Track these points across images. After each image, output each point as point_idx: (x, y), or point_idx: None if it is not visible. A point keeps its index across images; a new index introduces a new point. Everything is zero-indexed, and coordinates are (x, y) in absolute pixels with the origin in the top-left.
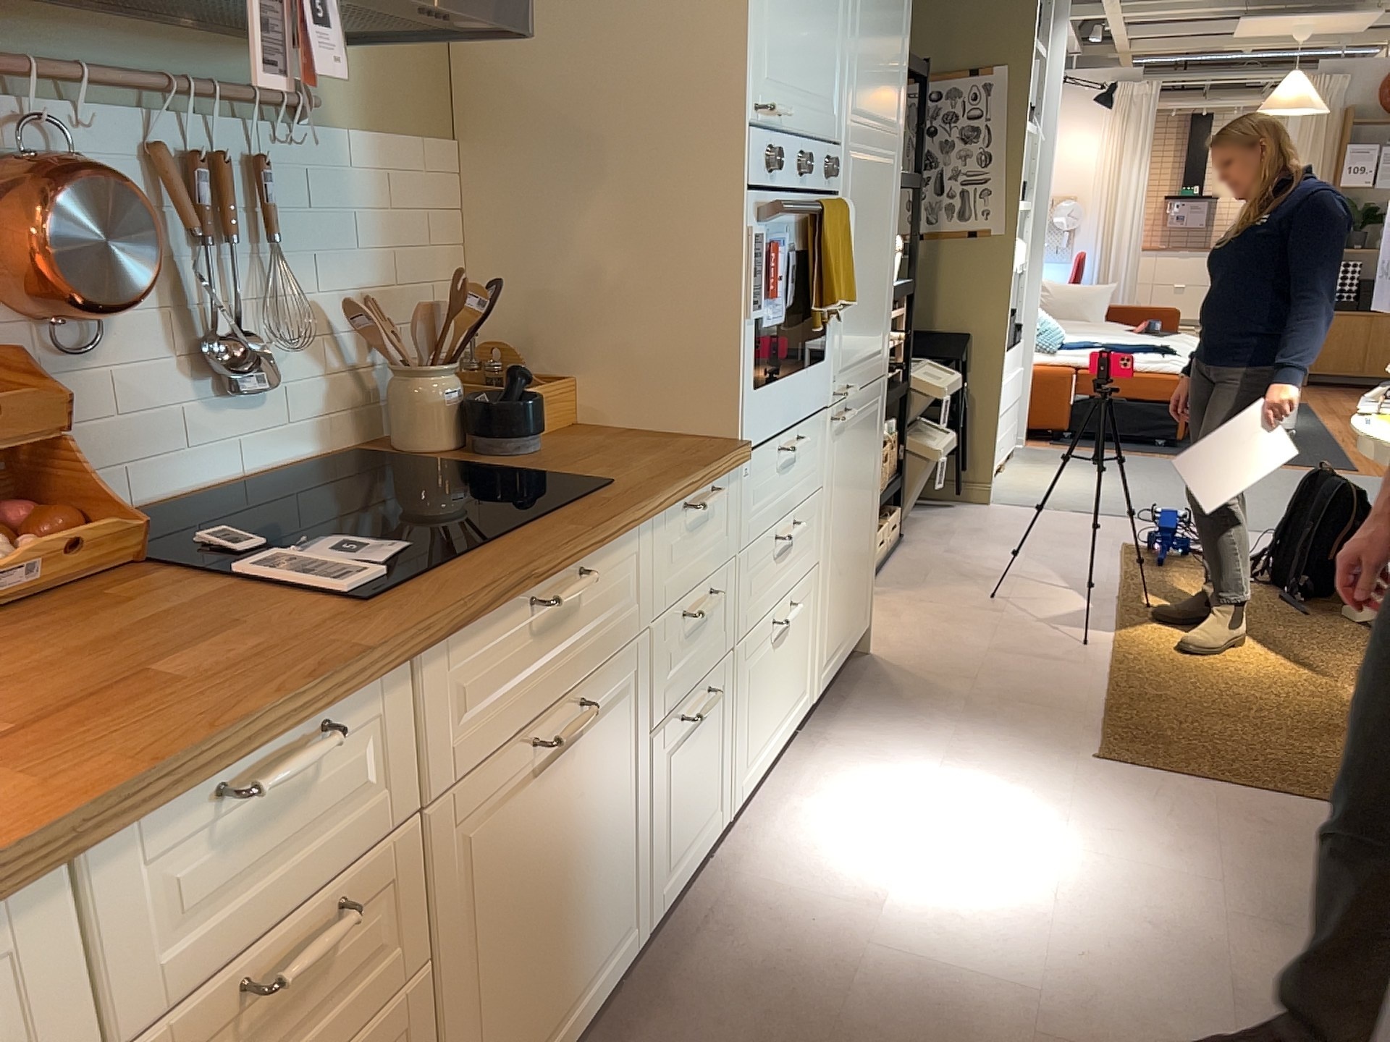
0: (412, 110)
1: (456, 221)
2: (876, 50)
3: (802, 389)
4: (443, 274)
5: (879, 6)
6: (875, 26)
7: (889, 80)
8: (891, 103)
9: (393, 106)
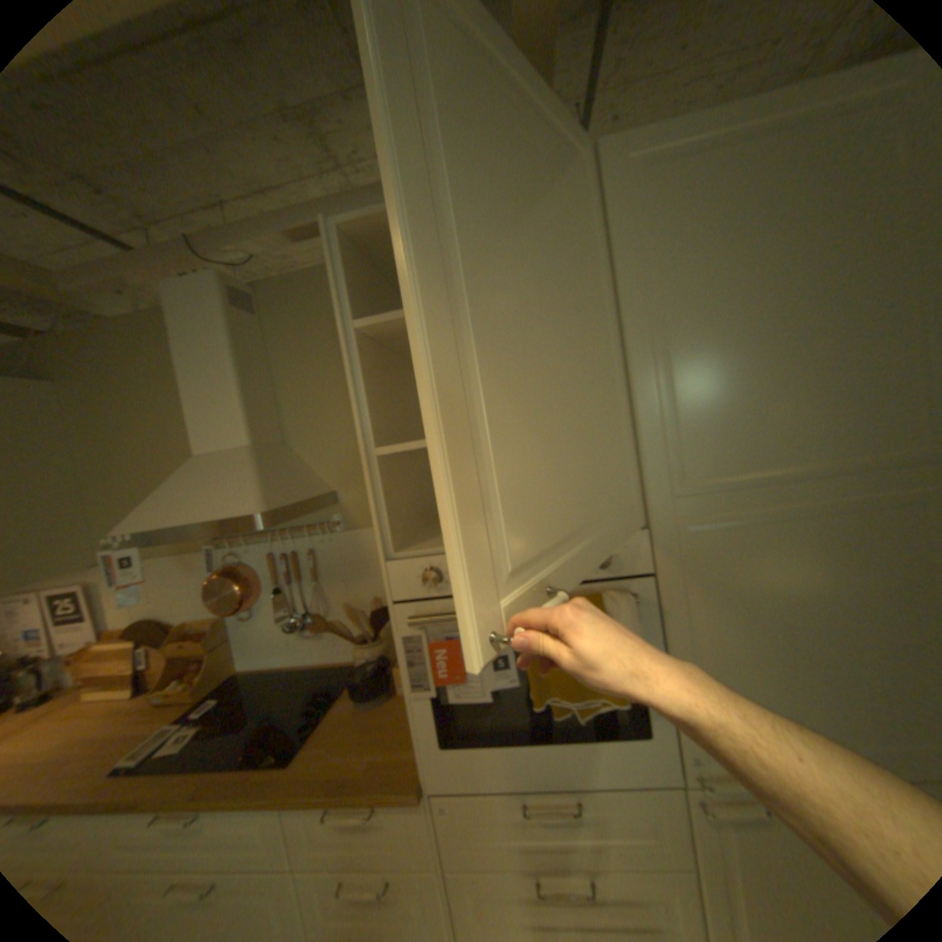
0: None
1: None
2: (756, 396)
3: (571, 762)
4: None
5: (749, 346)
6: (738, 374)
7: (838, 408)
8: (866, 430)
9: None
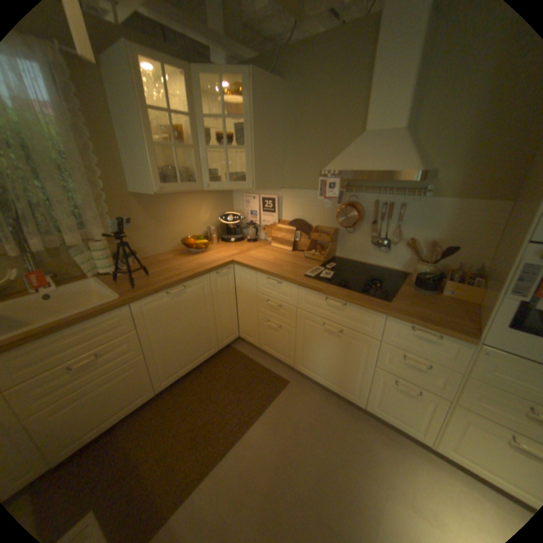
0: (486, 189)
1: (499, 227)
2: None
3: None
4: (480, 242)
5: None
6: None
7: None
8: None
9: (475, 189)
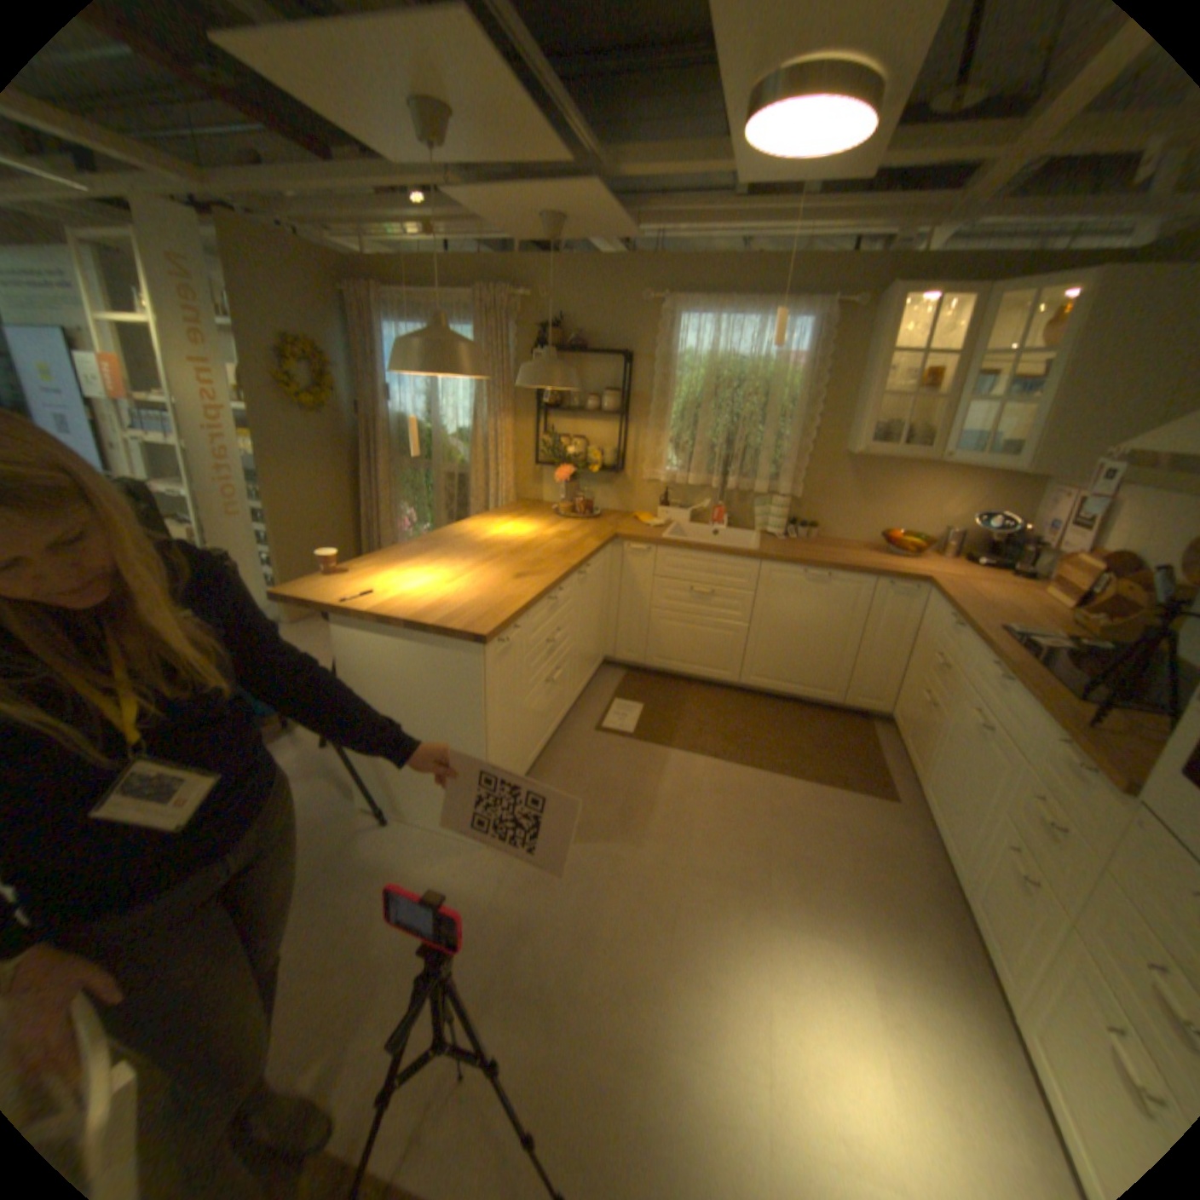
0: None
1: None
2: None
3: None
4: None
5: None
6: None
7: None
8: None
9: None
